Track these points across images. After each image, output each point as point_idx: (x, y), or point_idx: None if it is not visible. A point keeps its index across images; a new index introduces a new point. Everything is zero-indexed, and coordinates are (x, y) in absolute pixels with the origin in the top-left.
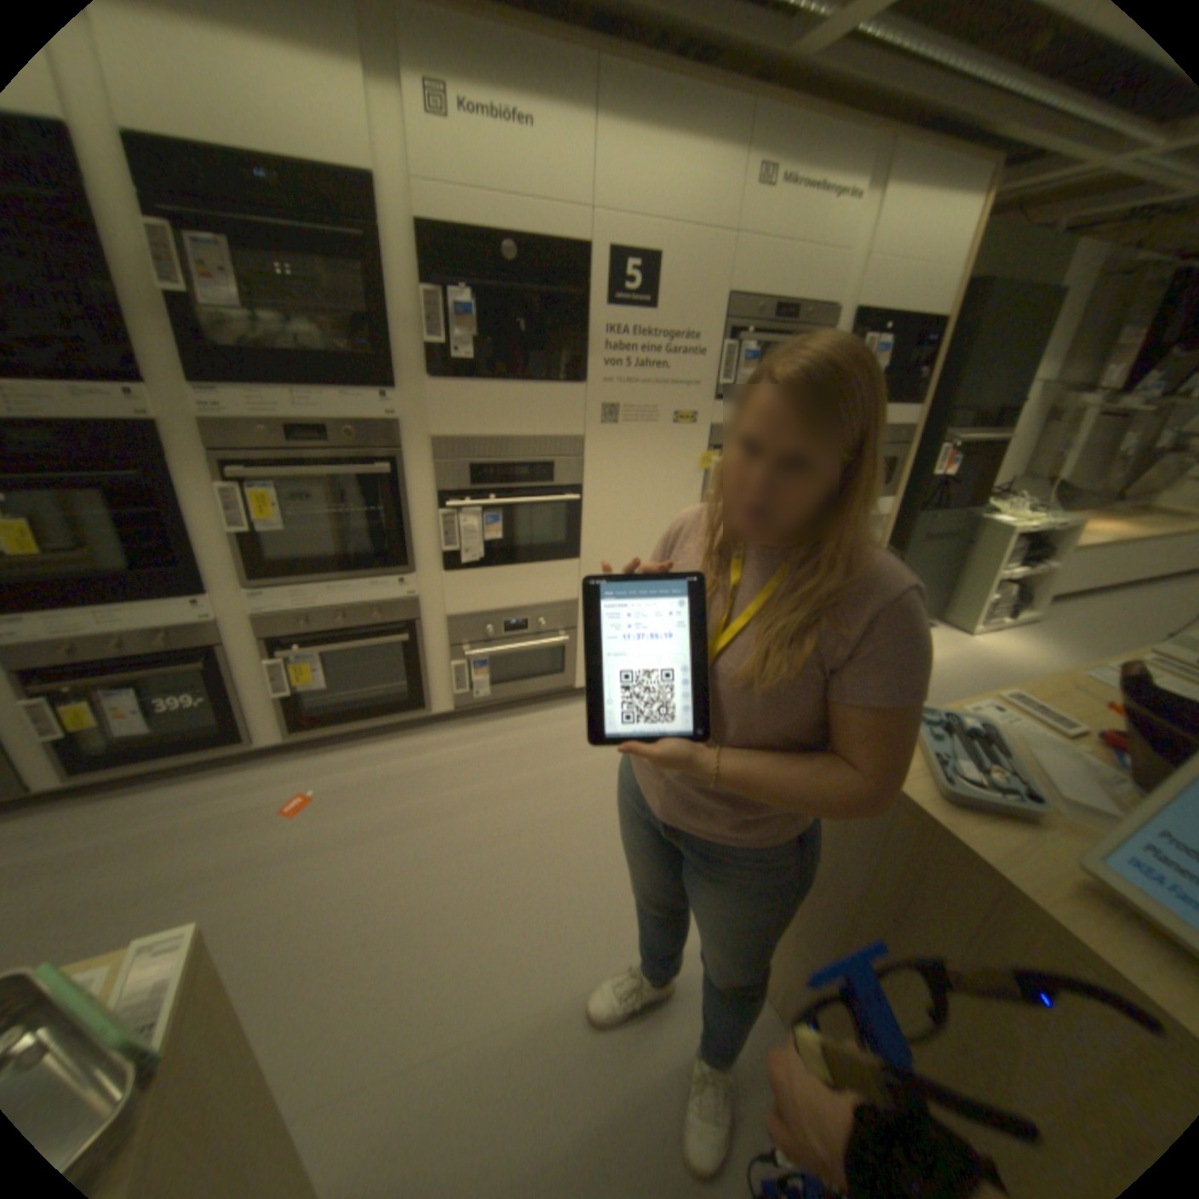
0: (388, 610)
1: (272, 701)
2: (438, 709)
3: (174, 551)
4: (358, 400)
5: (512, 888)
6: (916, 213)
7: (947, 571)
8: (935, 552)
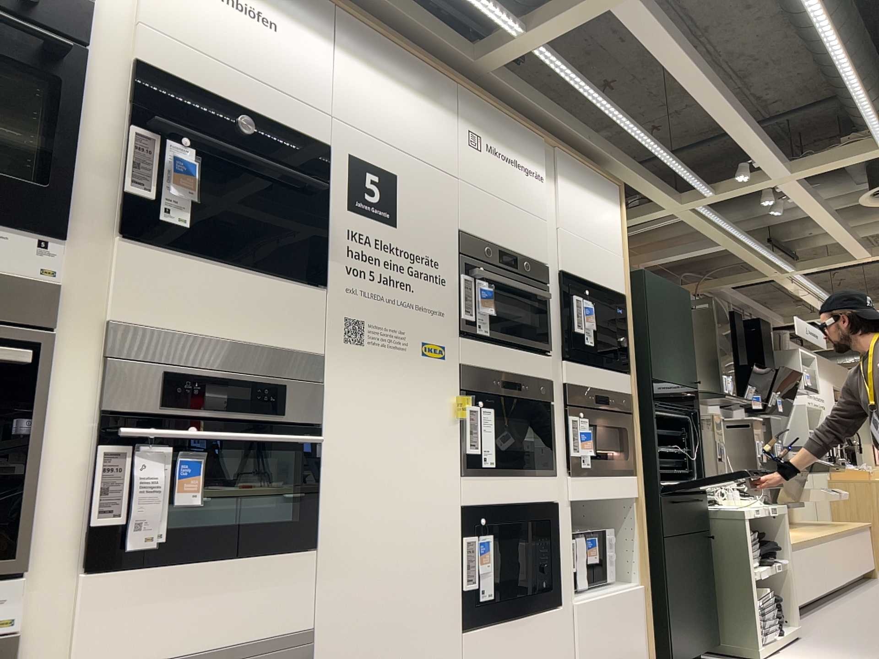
0: None
1: None
2: None
3: None
4: None
5: None
6: (580, 206)
7: (702, 575)
8: (686, 549)
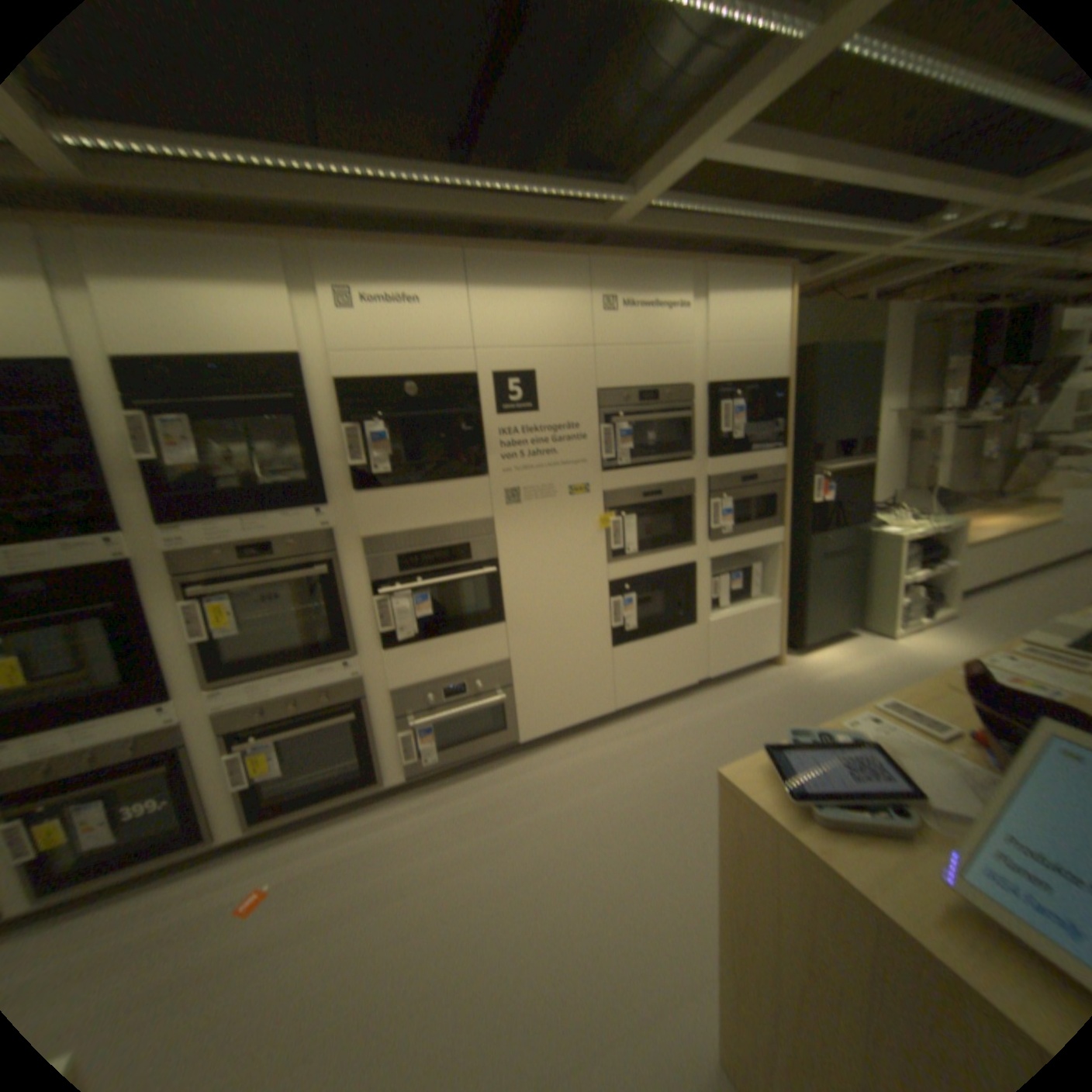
0: (333, 692)
1: (229, 795)
2: (388, 782)
3: (139, 665)
4: (294, 517)
5: (457, 970)
6: (736, 309)
7: (852, 583)
8: (835, 568)
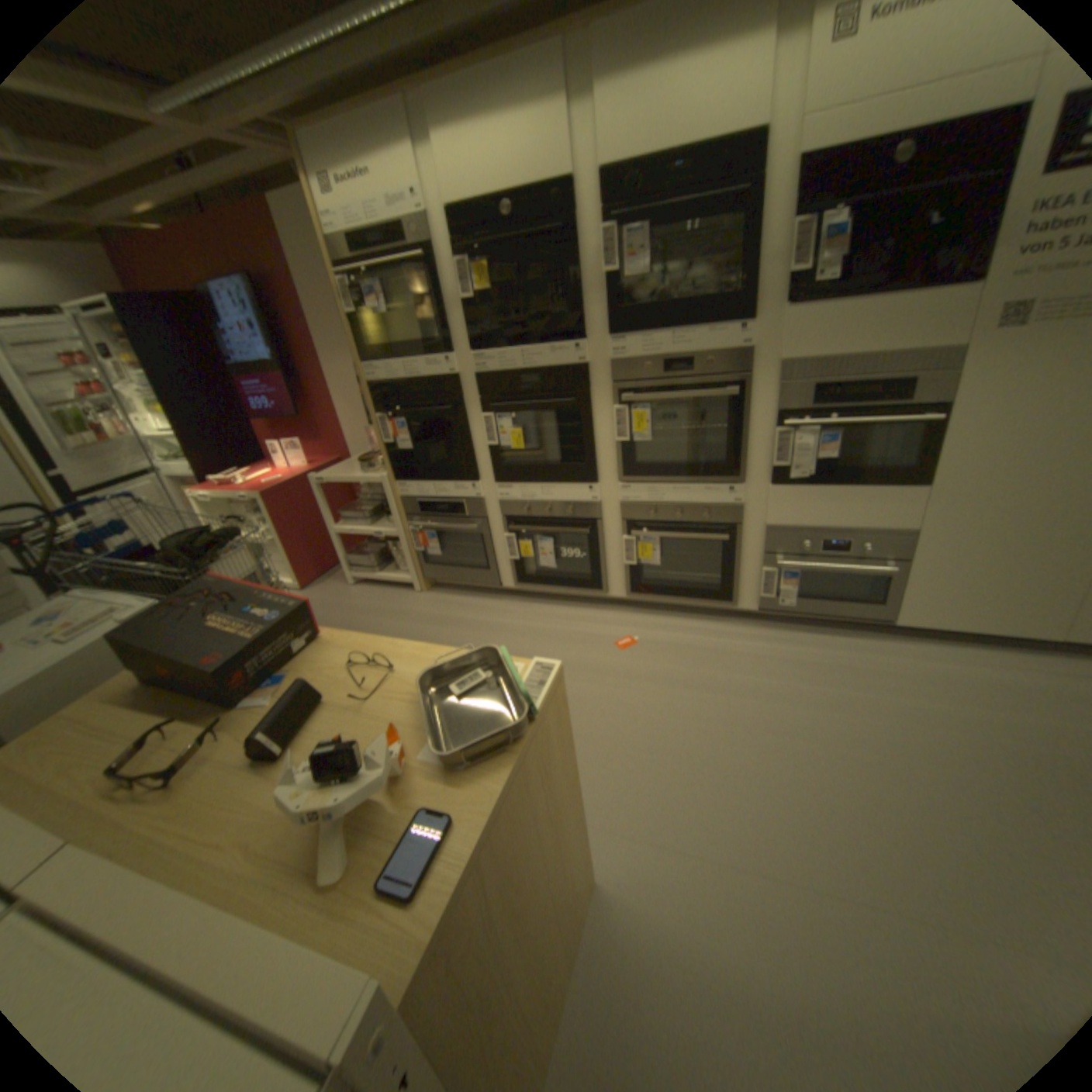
0: (715, 512)
1: (623, 566)
2: (743, 606)
3: (584, 453)
4: (720, 334)
5: (776, 774)
6: None
7: None
8: None
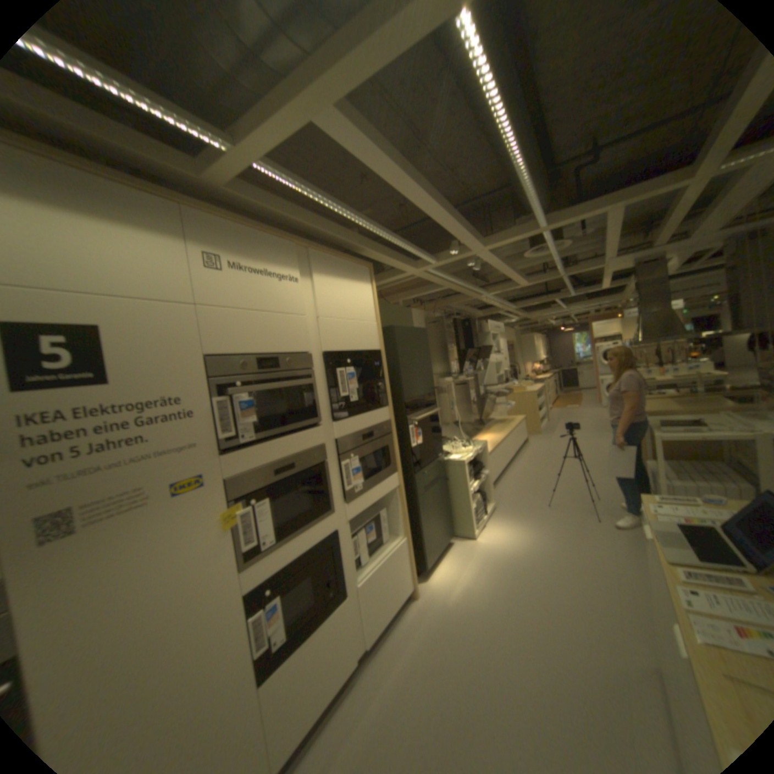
0: None
1: None
2: None
3: None
4: None
5: None
6: (338, 293)
7: (443, 504)
8: (433, 496)
